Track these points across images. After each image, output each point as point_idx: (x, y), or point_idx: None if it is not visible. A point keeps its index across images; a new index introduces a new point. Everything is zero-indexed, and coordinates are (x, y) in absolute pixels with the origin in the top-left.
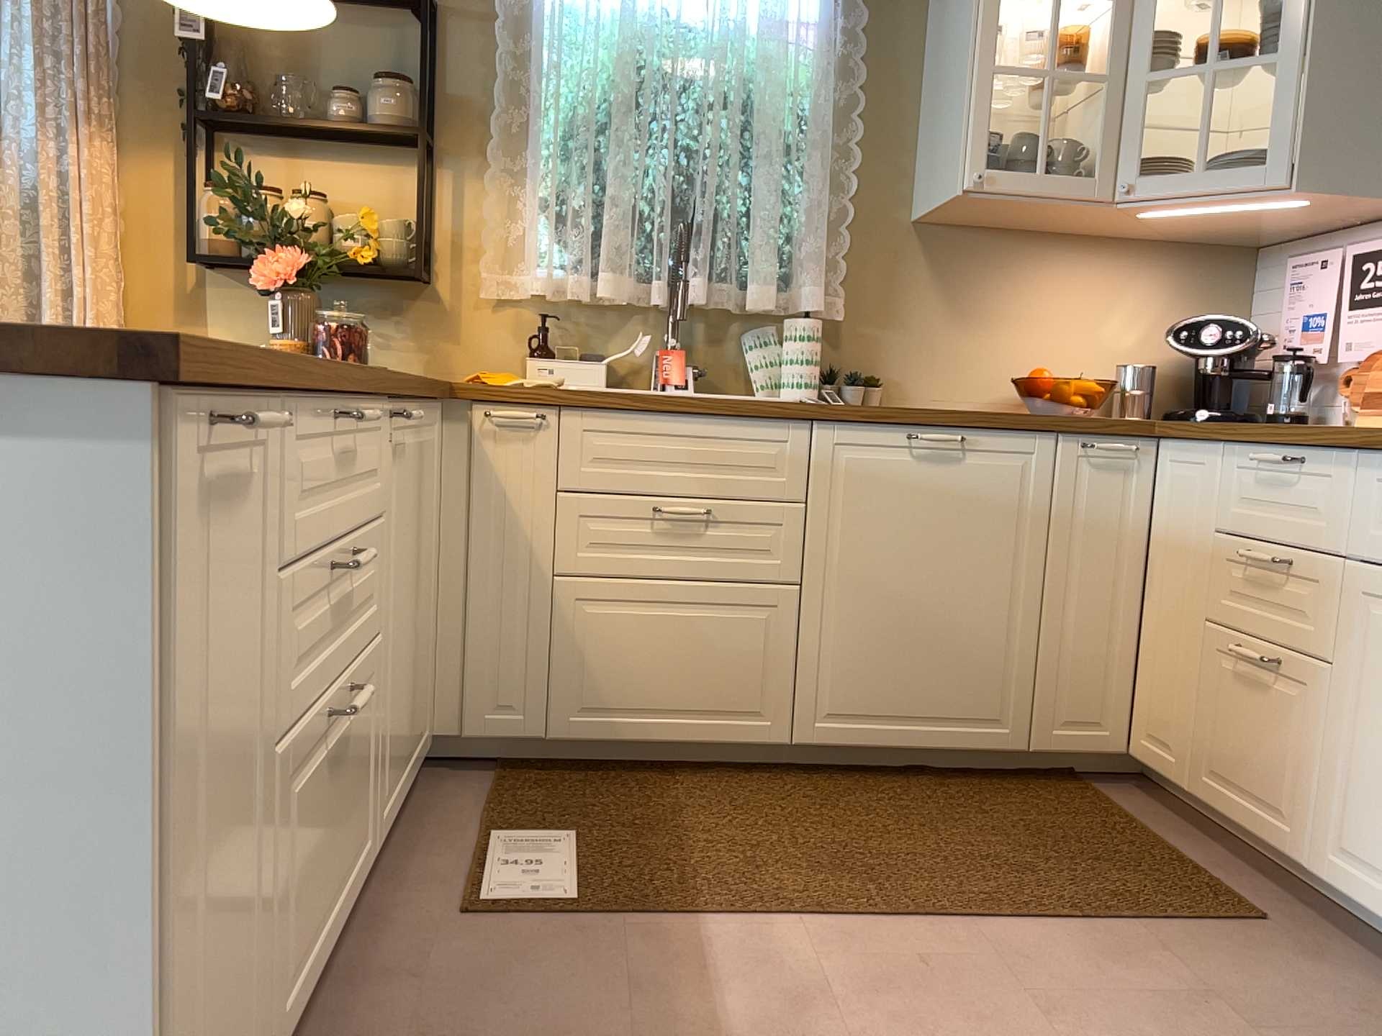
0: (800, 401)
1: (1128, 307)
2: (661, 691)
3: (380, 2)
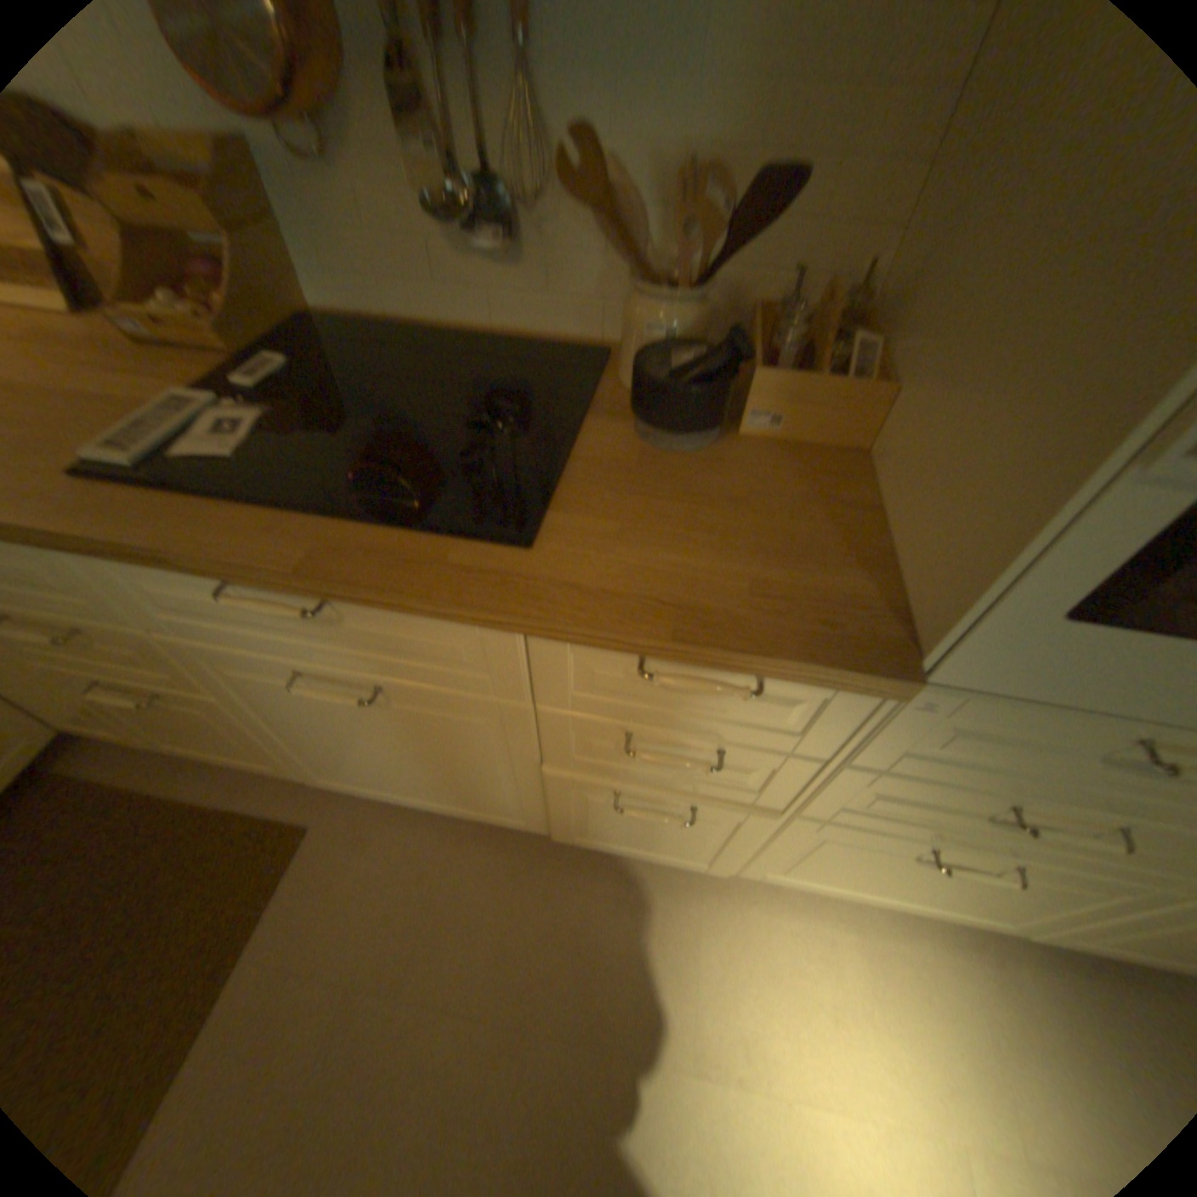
0: None
1: None
2: None
3: None
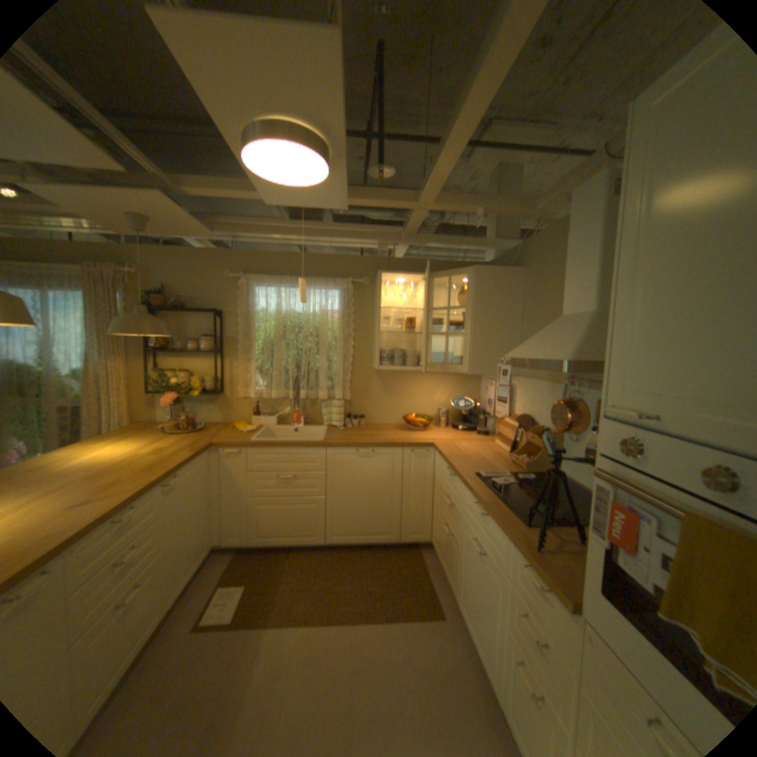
0: (322, 441)
1: (441, 390)
2: (283, 530)
3: (203, 311)
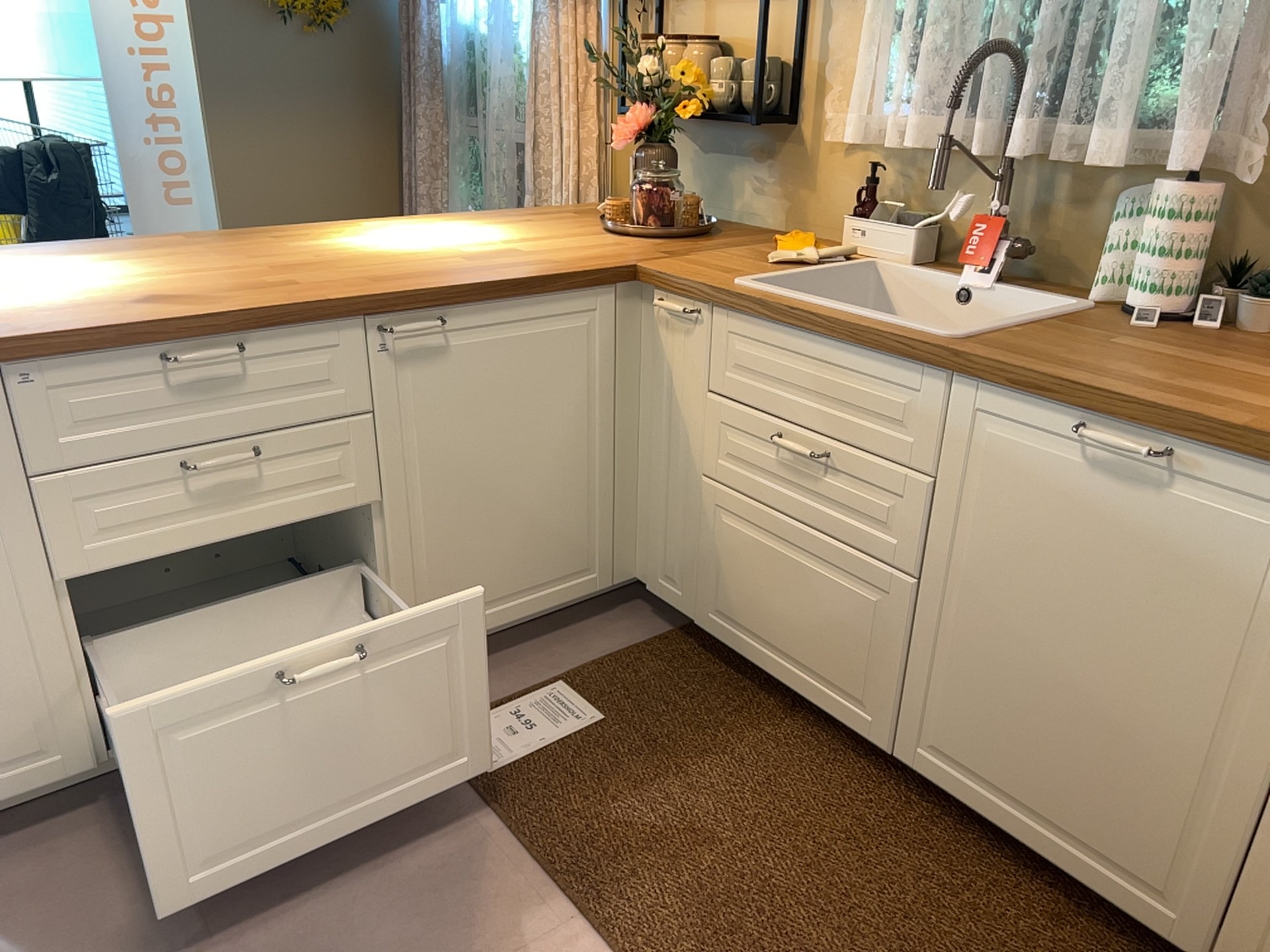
0: (948, 340)
1: None
2: (776, 627)
3: None
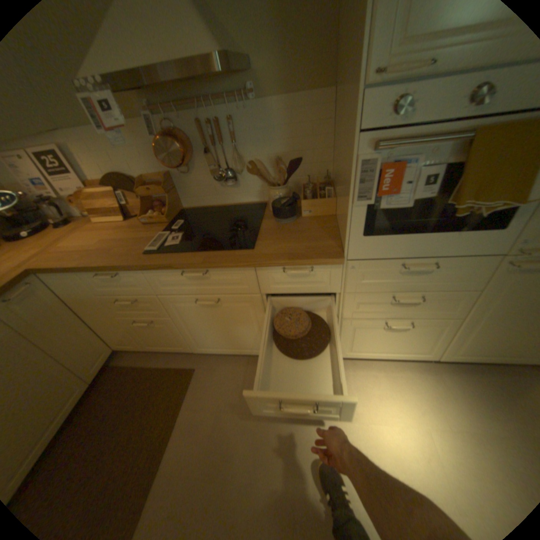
0: None
1: None
2: None
3: None
